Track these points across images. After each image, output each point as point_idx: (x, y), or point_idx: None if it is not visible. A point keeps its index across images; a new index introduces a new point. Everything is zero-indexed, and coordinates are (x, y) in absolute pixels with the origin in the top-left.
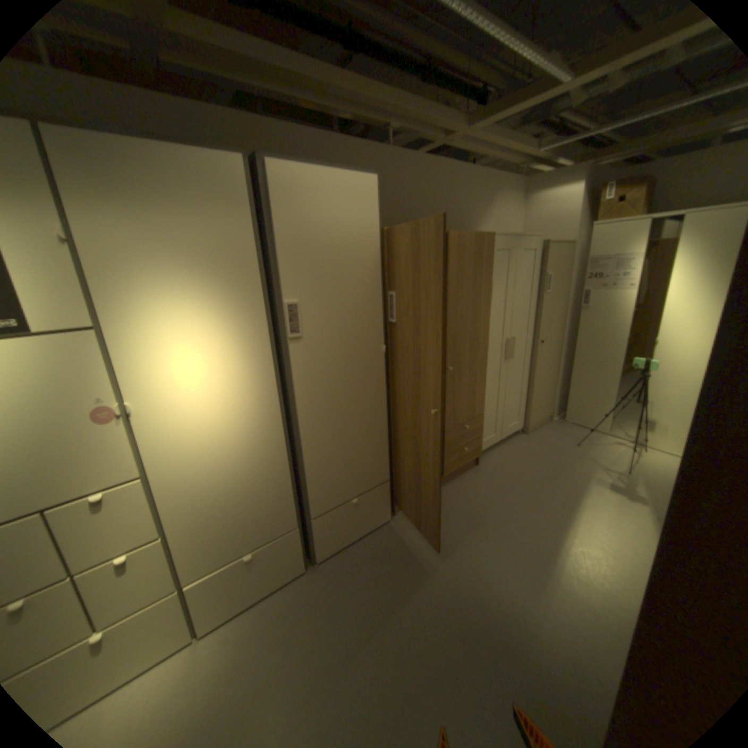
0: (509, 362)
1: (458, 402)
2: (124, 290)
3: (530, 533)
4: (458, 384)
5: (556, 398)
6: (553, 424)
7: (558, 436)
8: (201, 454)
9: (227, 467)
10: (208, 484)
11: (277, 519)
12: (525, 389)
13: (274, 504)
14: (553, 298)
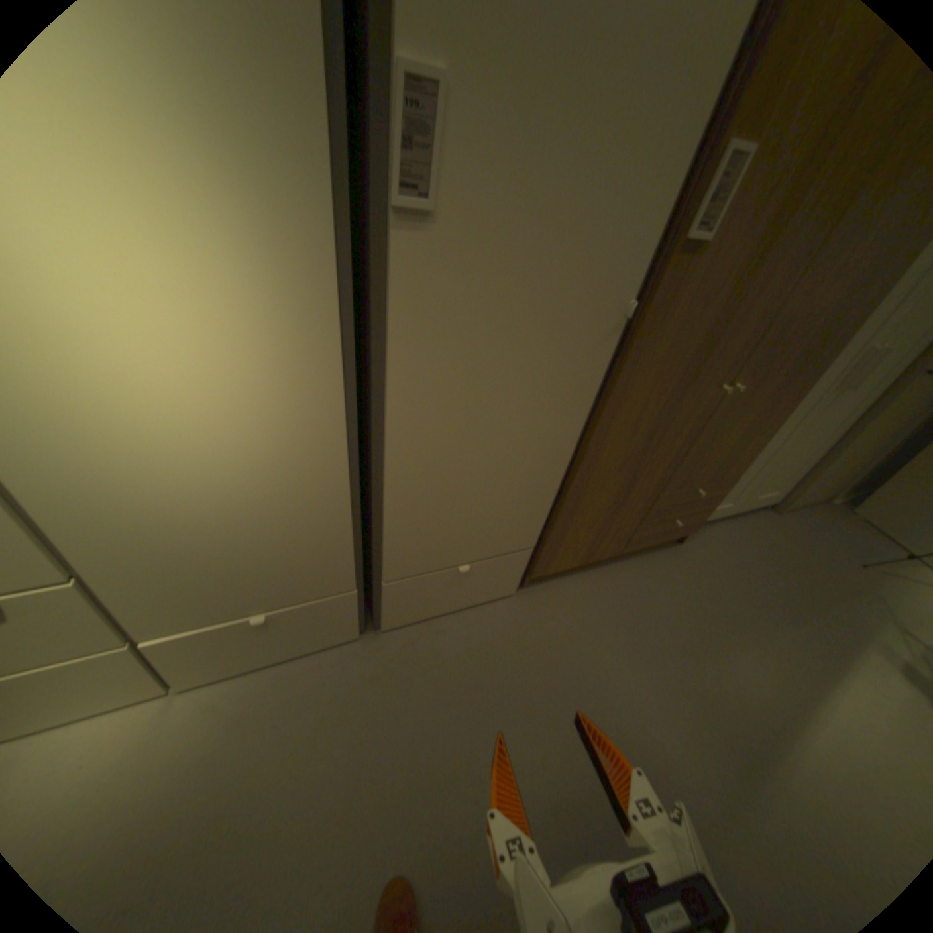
0: (842, 394)
1: (714, 450)
2: None
3: (738, 704)
4: (736, 418)
5: (865, 472)
6: (831, 509)
7: (835, 536)
8: (143, 456)
9: (213, 487)
10: (170, 510)
11: (318, 577)
12: (829, 446)
13: (315, 556)
14: None
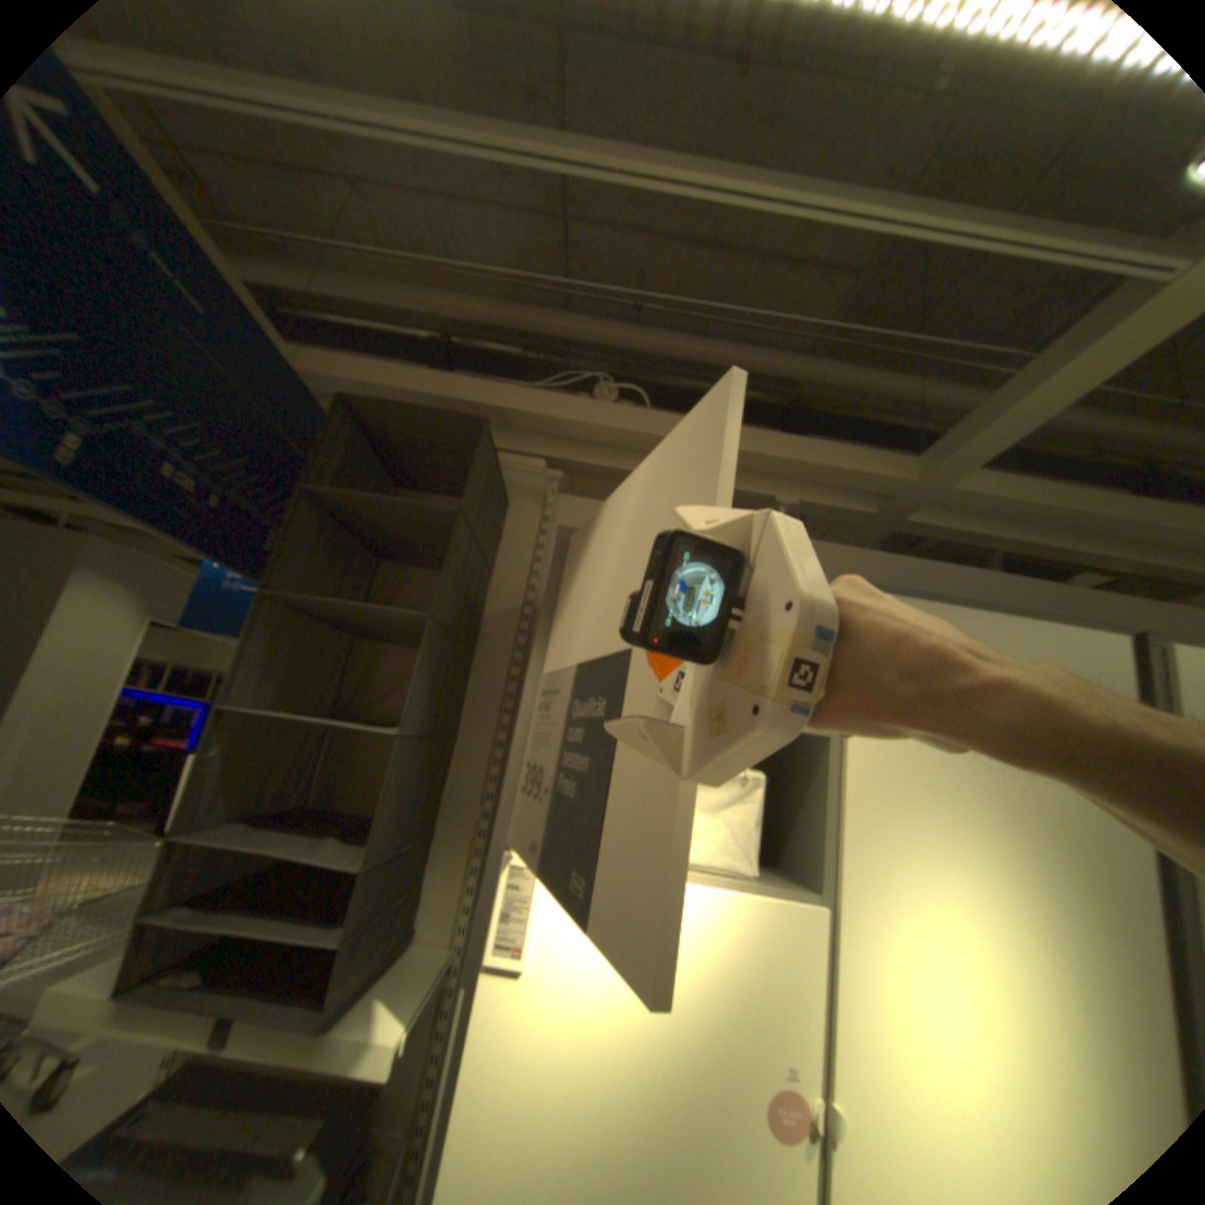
0: None
1: None
2: (894, 844)
3: None
4: None
5: None
6: None
7: None
8: None
9: None
10: None
11: None
12: None
13: None
14: None
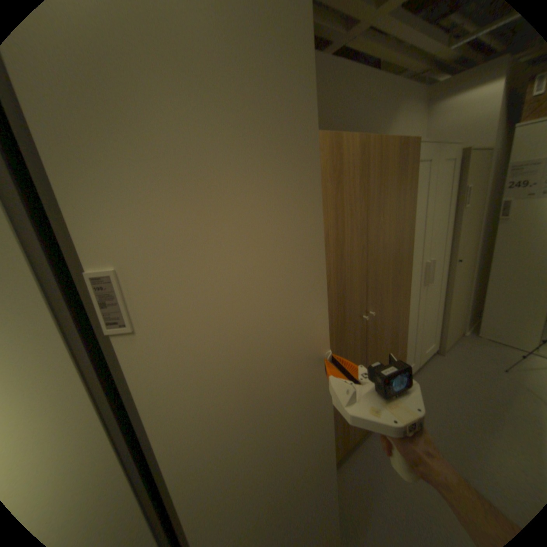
0: (427, 287)
1: (380, 347)
2: None
3: None
4: (381, 327)
5: (468, 314)
6: (466, 340)
7: (479, 358)
8: None
9: None
10: None
11: None
12: (441, 311)
13: None
14: (471, 212)
